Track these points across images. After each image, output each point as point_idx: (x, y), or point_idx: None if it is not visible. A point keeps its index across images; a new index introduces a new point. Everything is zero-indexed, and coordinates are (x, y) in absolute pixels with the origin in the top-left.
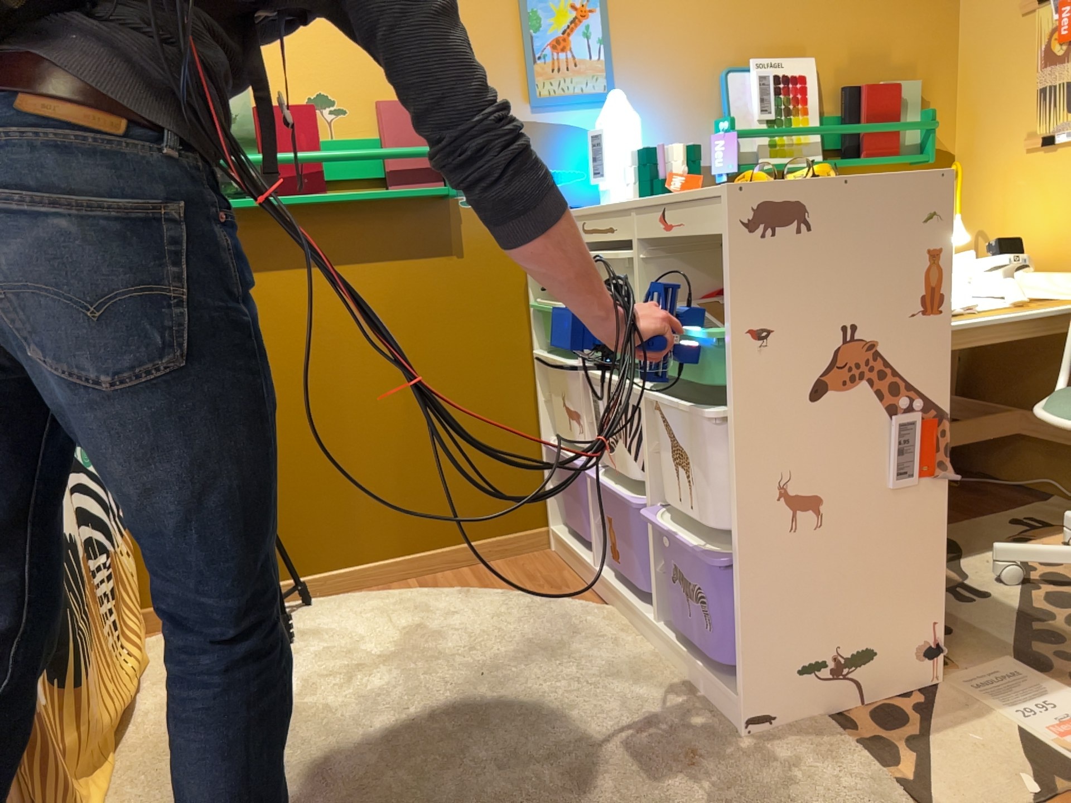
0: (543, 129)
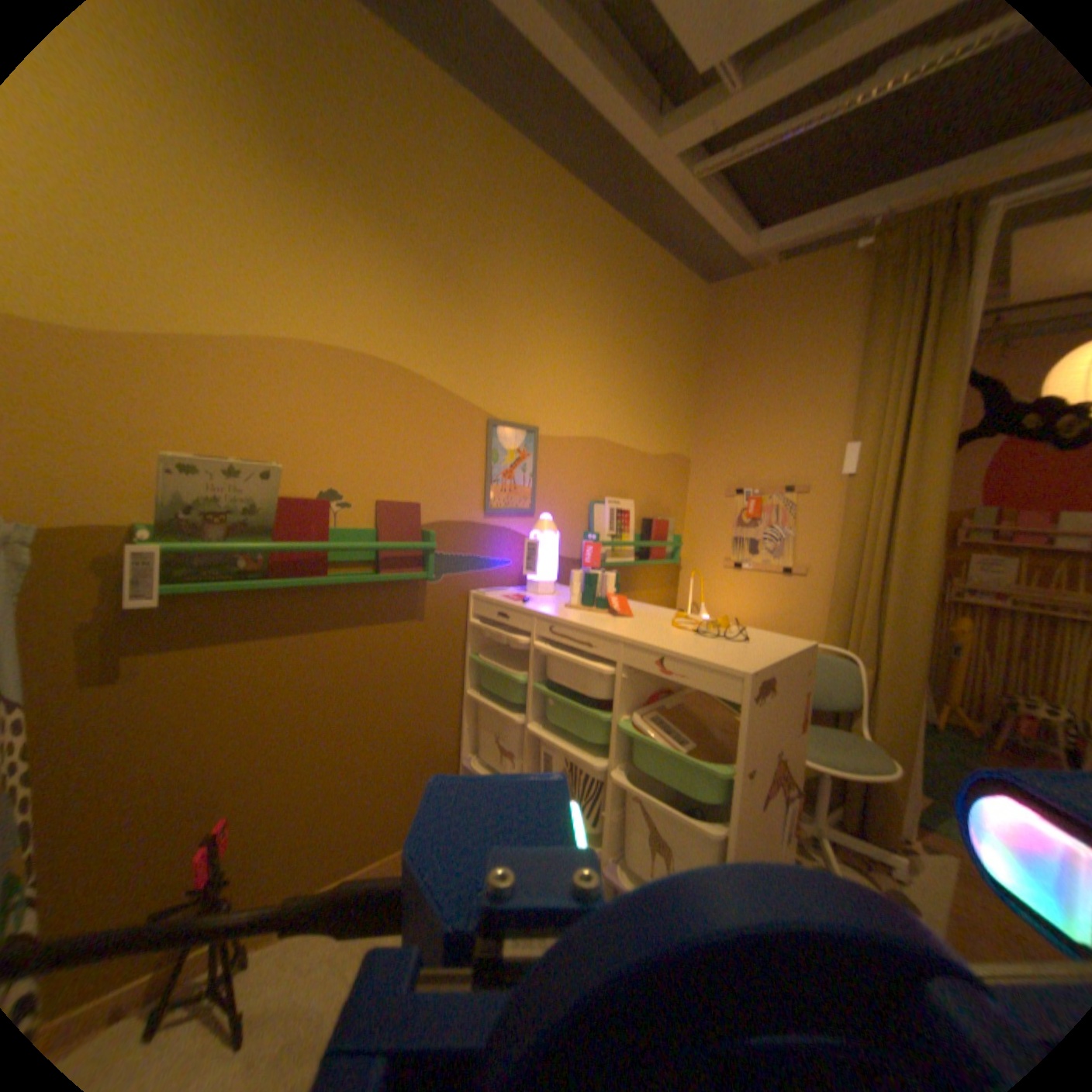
0: (491, 530)
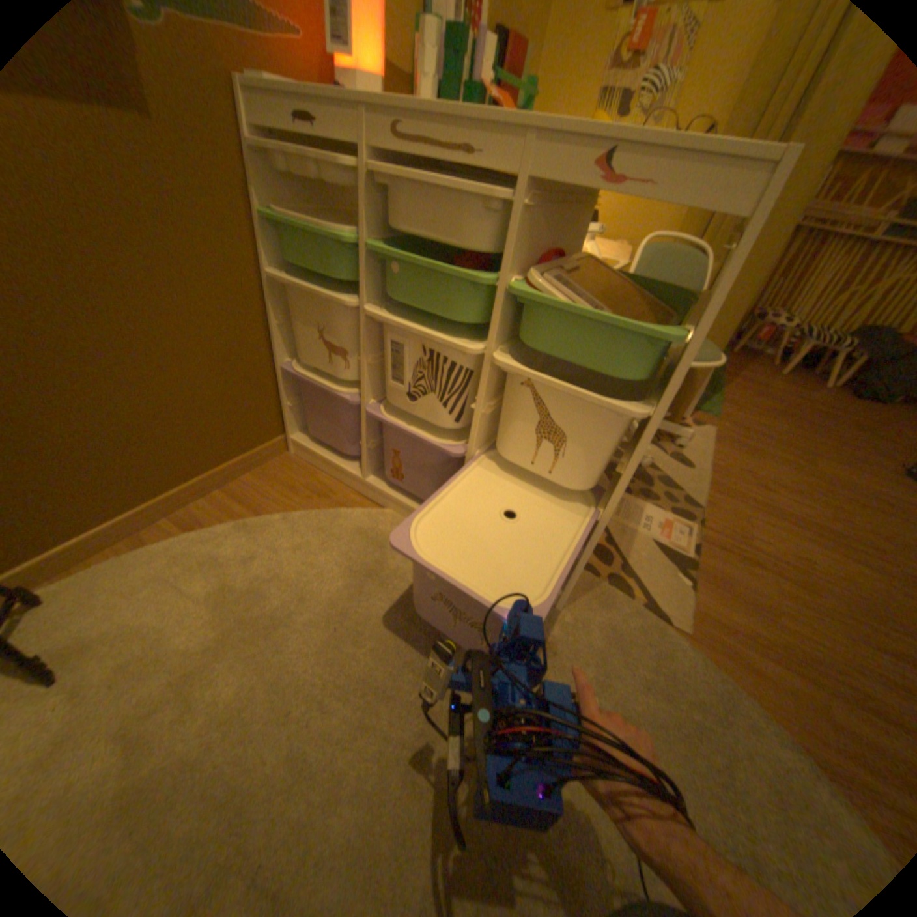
0: None
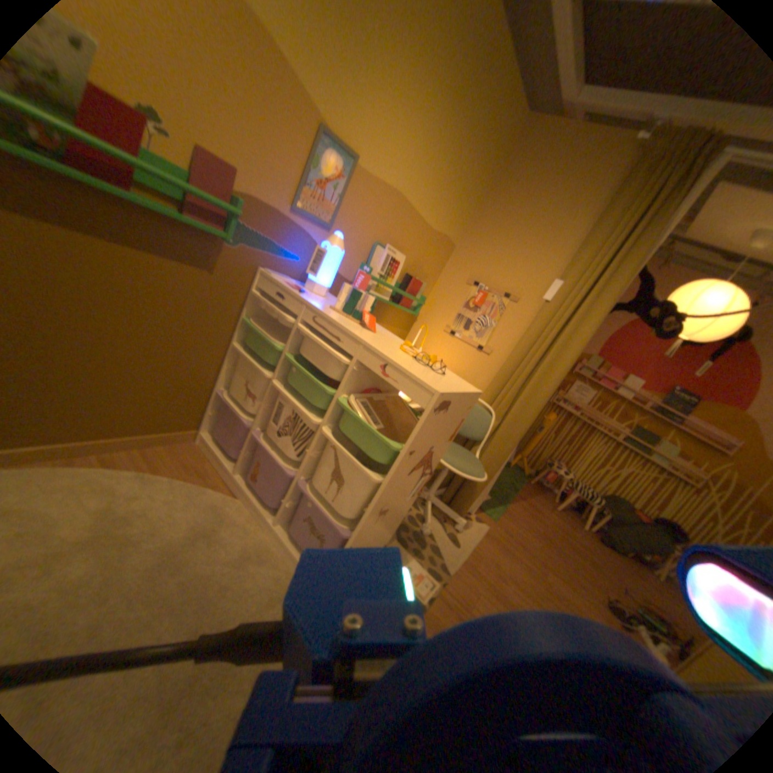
0: (292, 226)
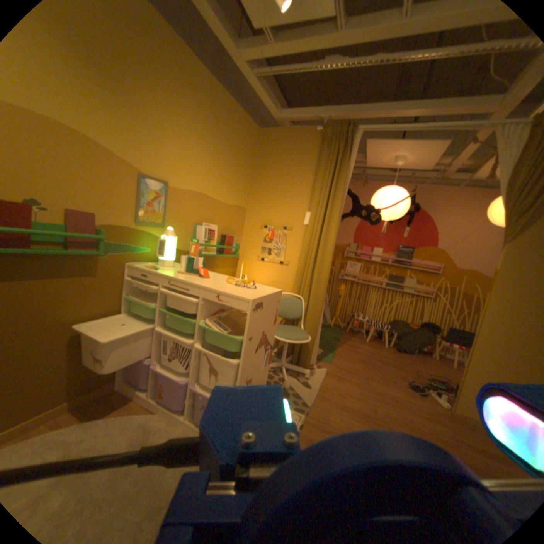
0: (138, 232)
